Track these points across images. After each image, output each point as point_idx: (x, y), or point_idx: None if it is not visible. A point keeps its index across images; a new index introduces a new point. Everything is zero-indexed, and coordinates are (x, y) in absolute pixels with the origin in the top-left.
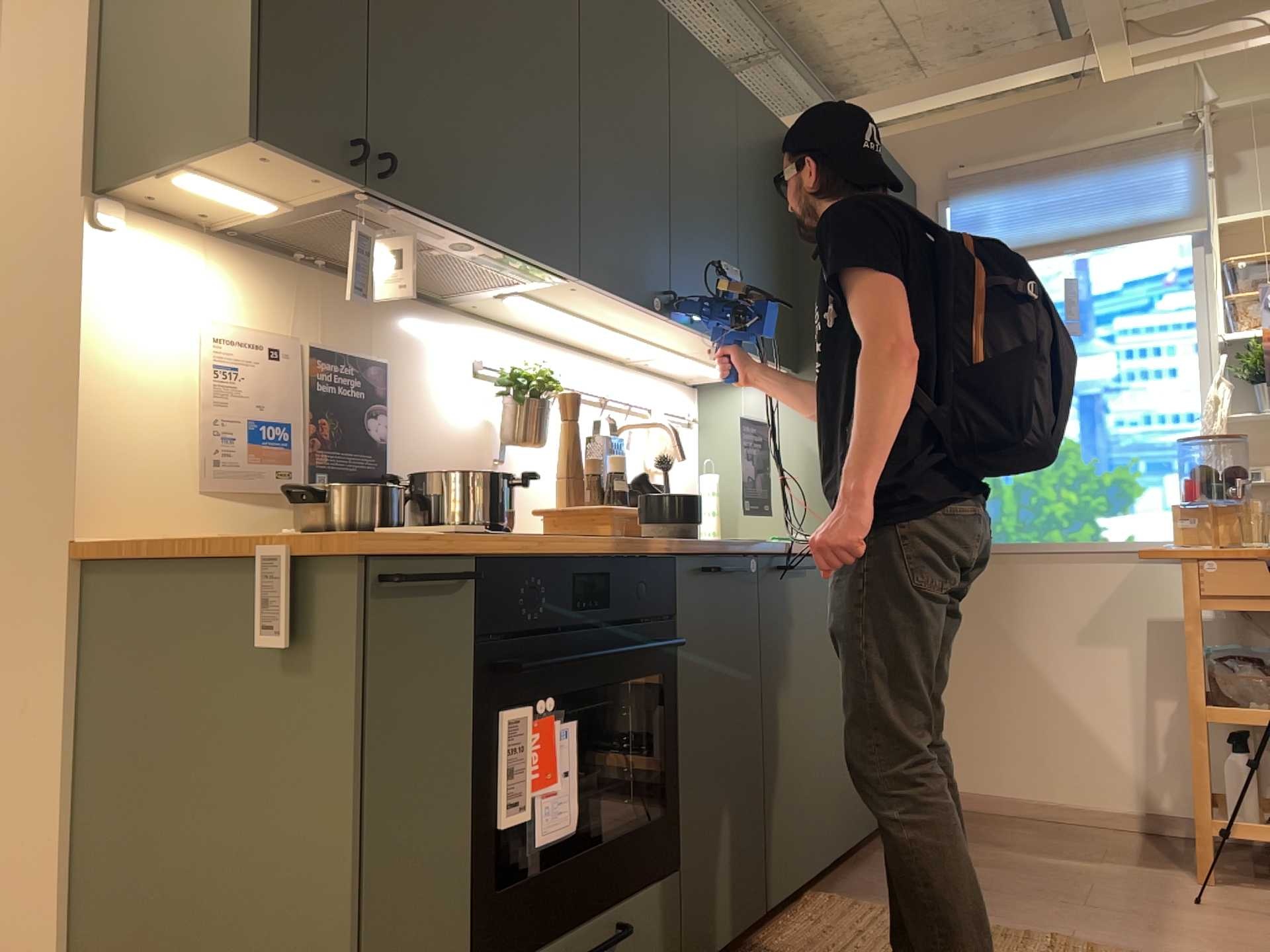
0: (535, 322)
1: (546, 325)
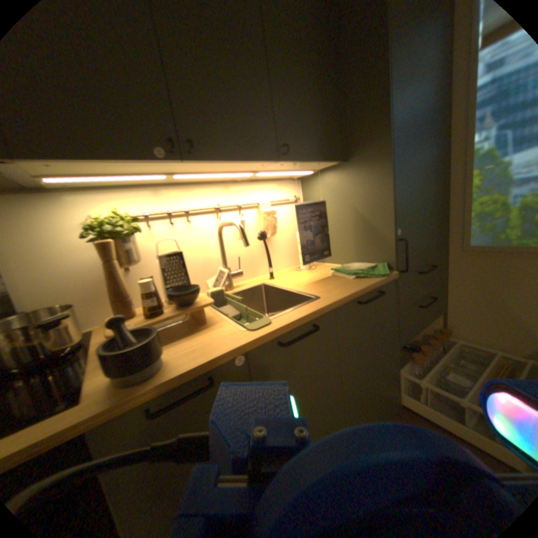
0: (129, 180)
1: (140, 180)
